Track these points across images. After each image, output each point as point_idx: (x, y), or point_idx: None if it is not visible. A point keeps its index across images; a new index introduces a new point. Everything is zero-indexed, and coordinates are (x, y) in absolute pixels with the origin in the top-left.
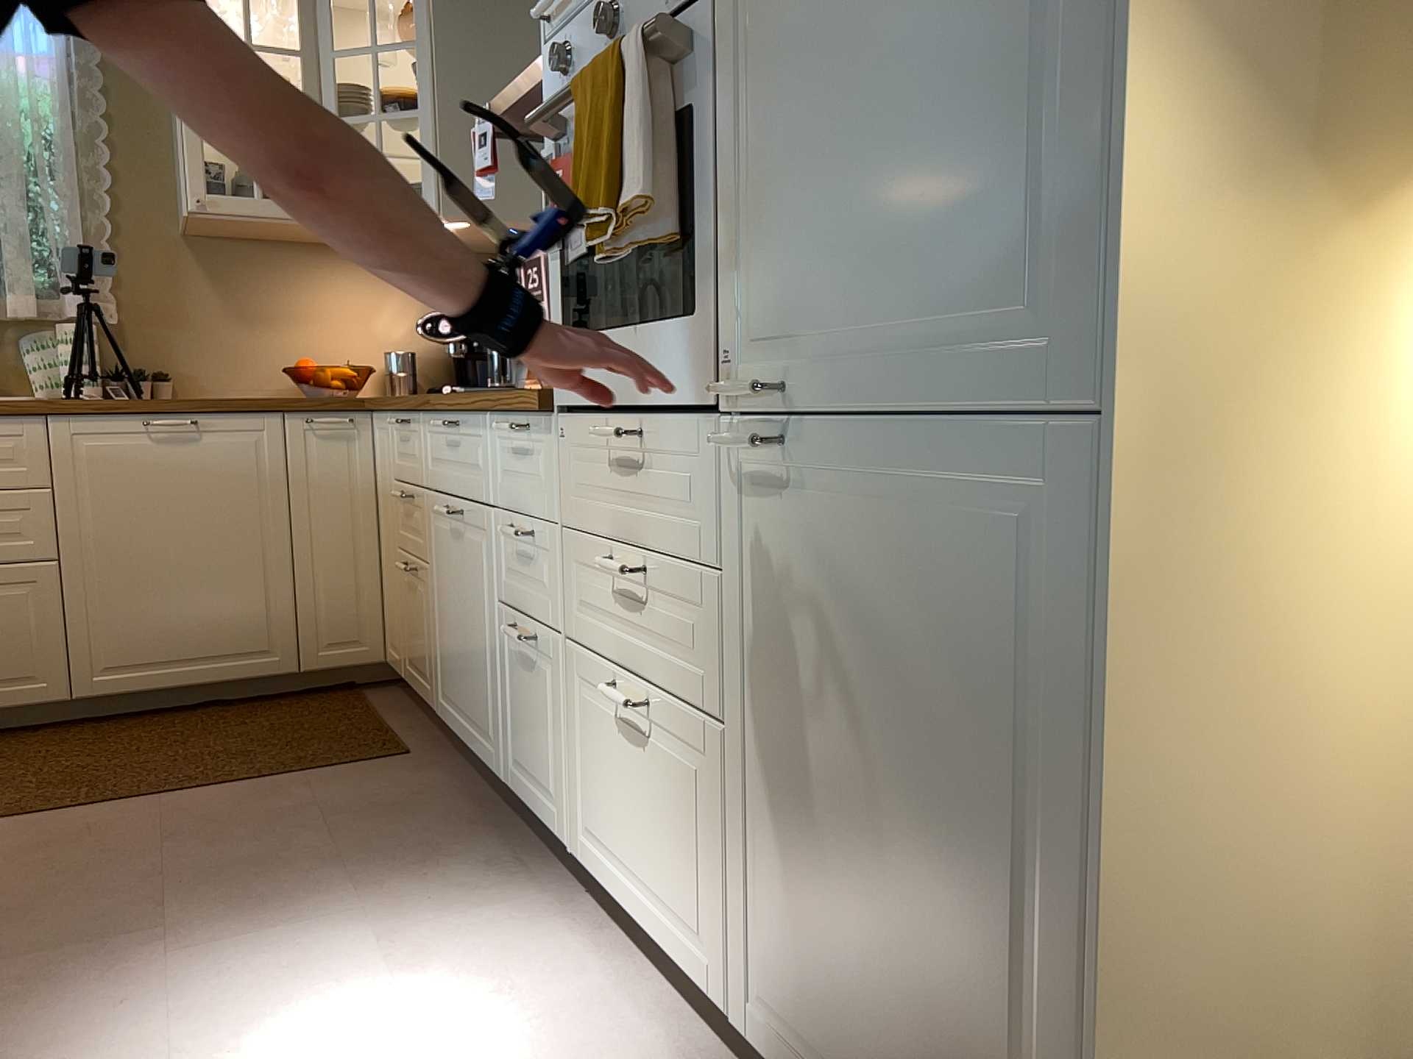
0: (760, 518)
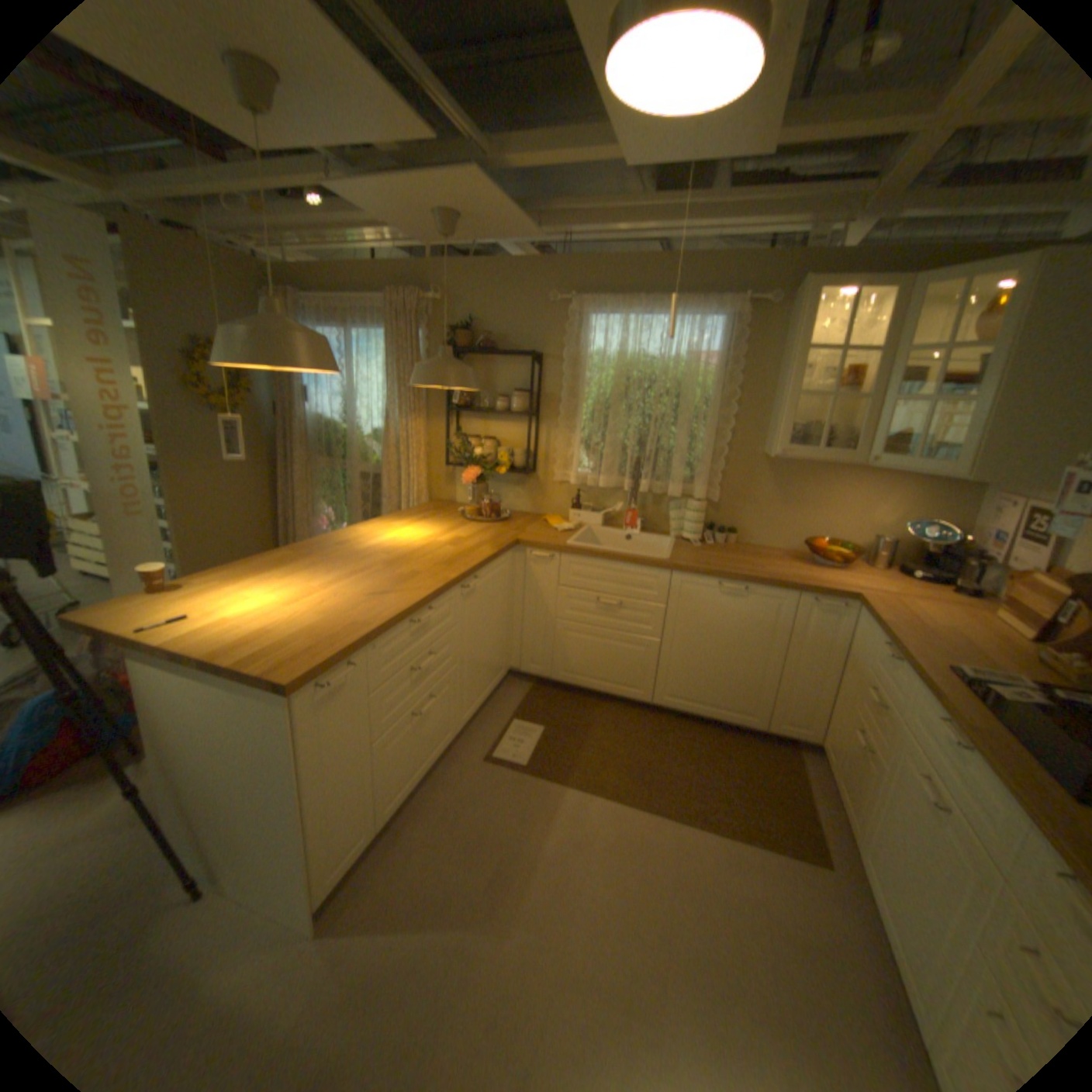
0: None
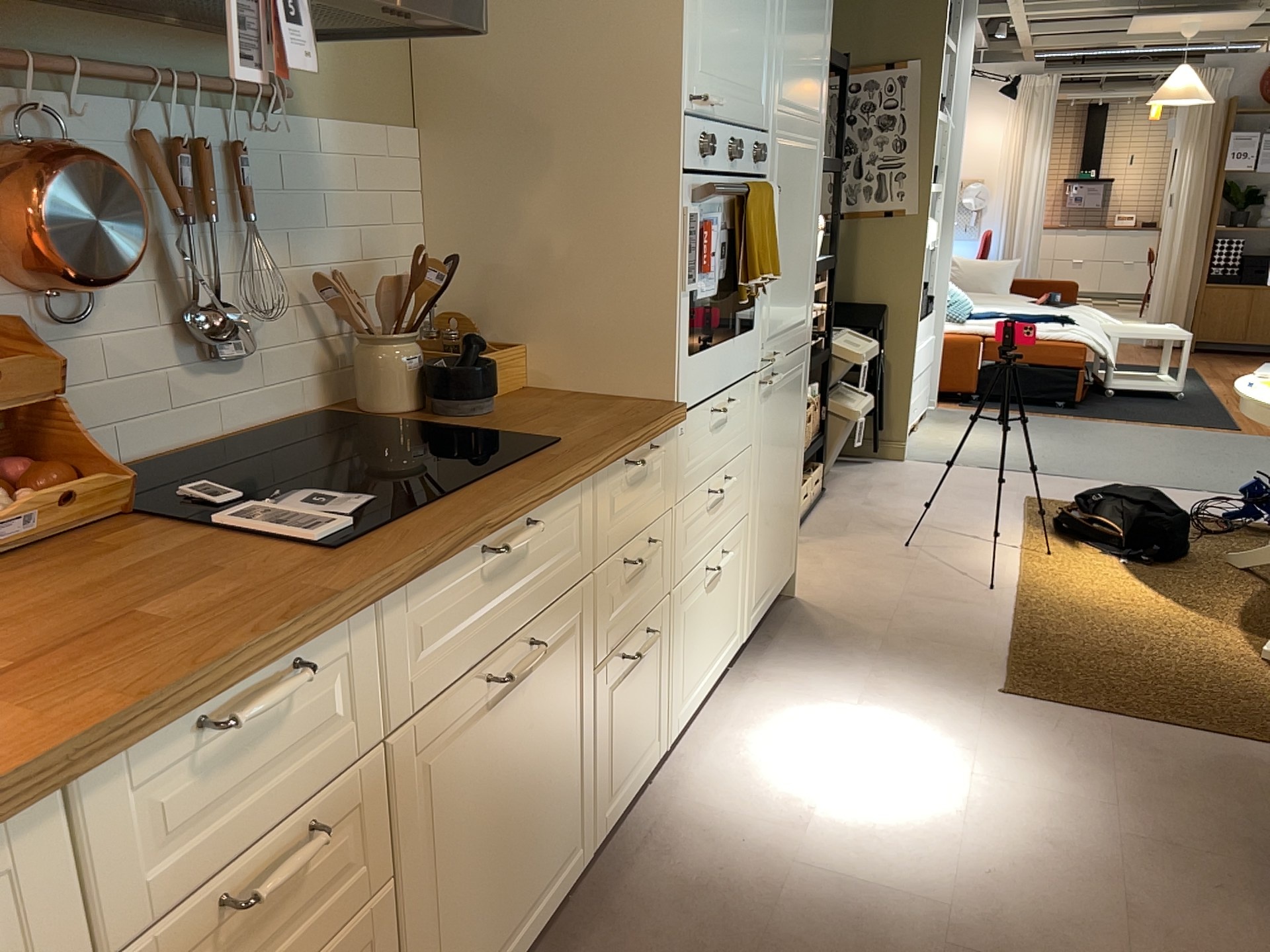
0: (763, 410)
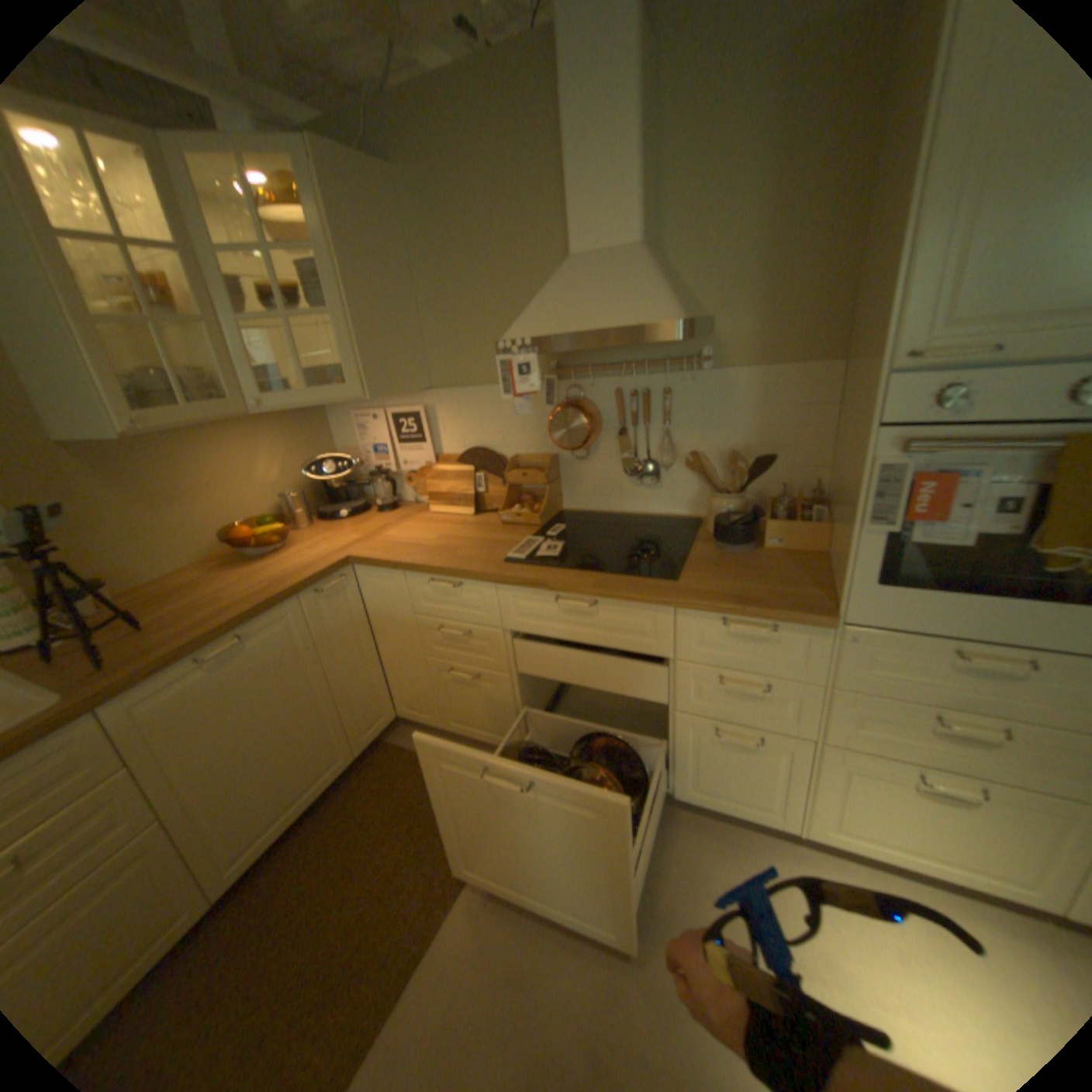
0: None
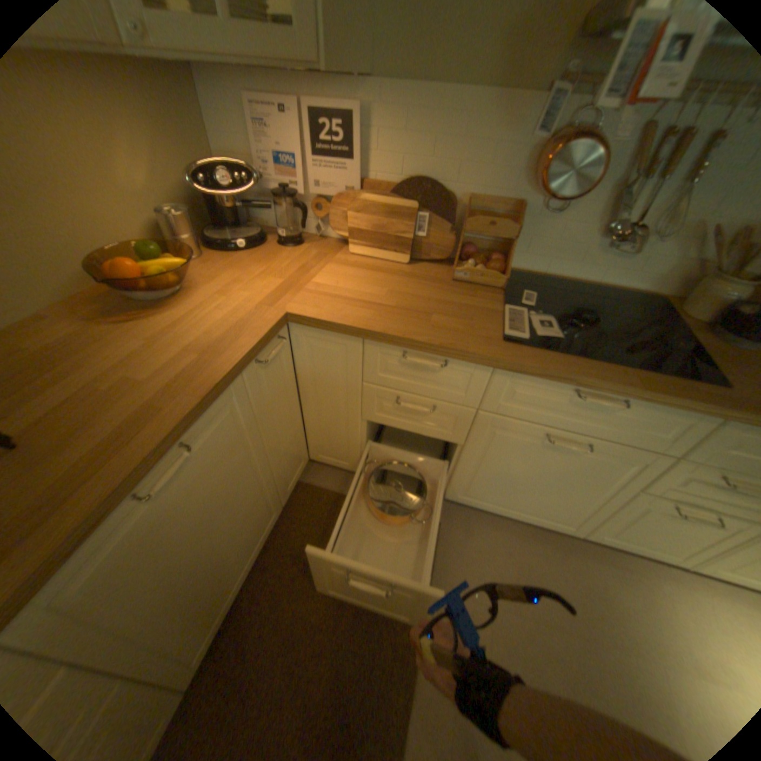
0: None
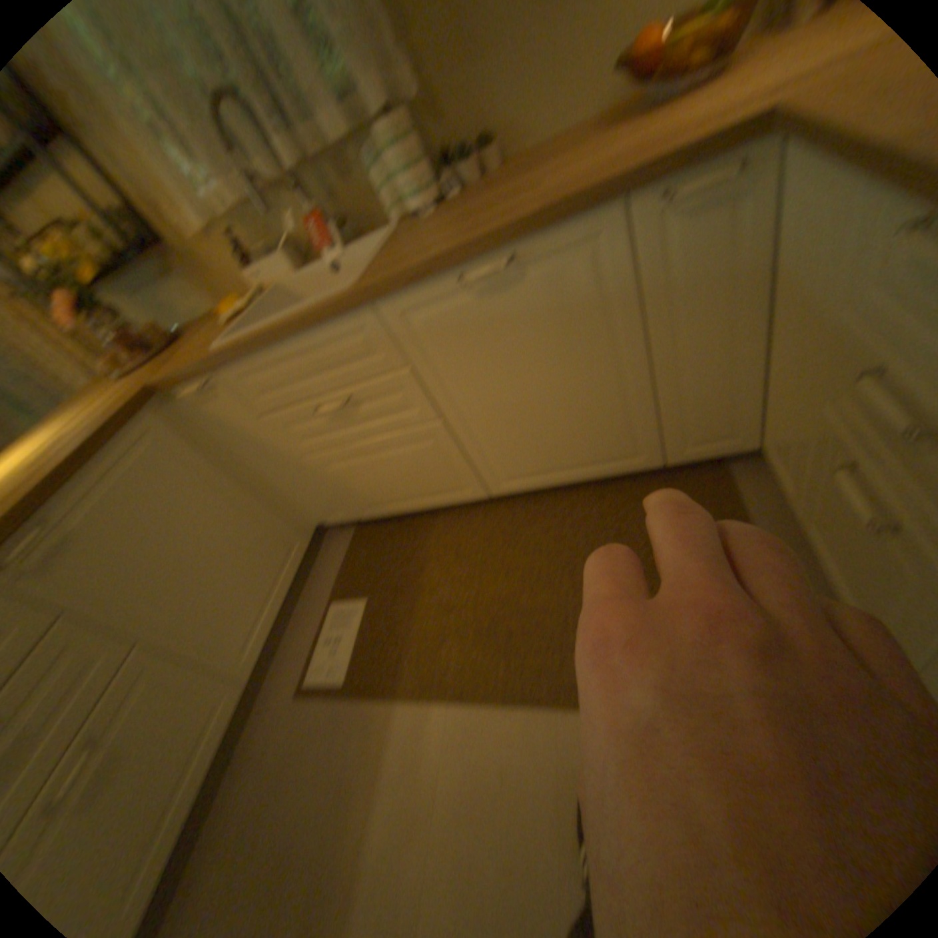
0: None
